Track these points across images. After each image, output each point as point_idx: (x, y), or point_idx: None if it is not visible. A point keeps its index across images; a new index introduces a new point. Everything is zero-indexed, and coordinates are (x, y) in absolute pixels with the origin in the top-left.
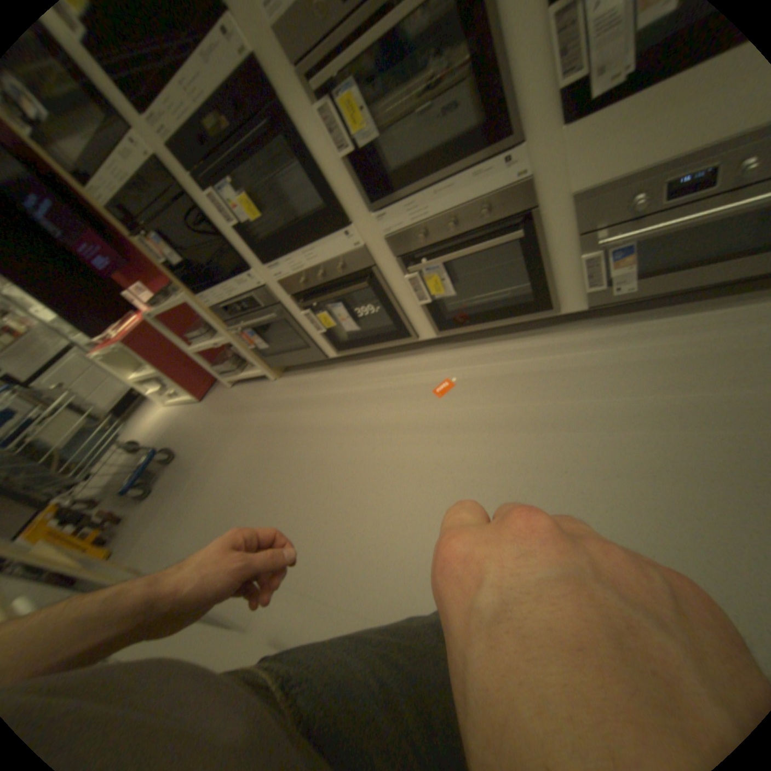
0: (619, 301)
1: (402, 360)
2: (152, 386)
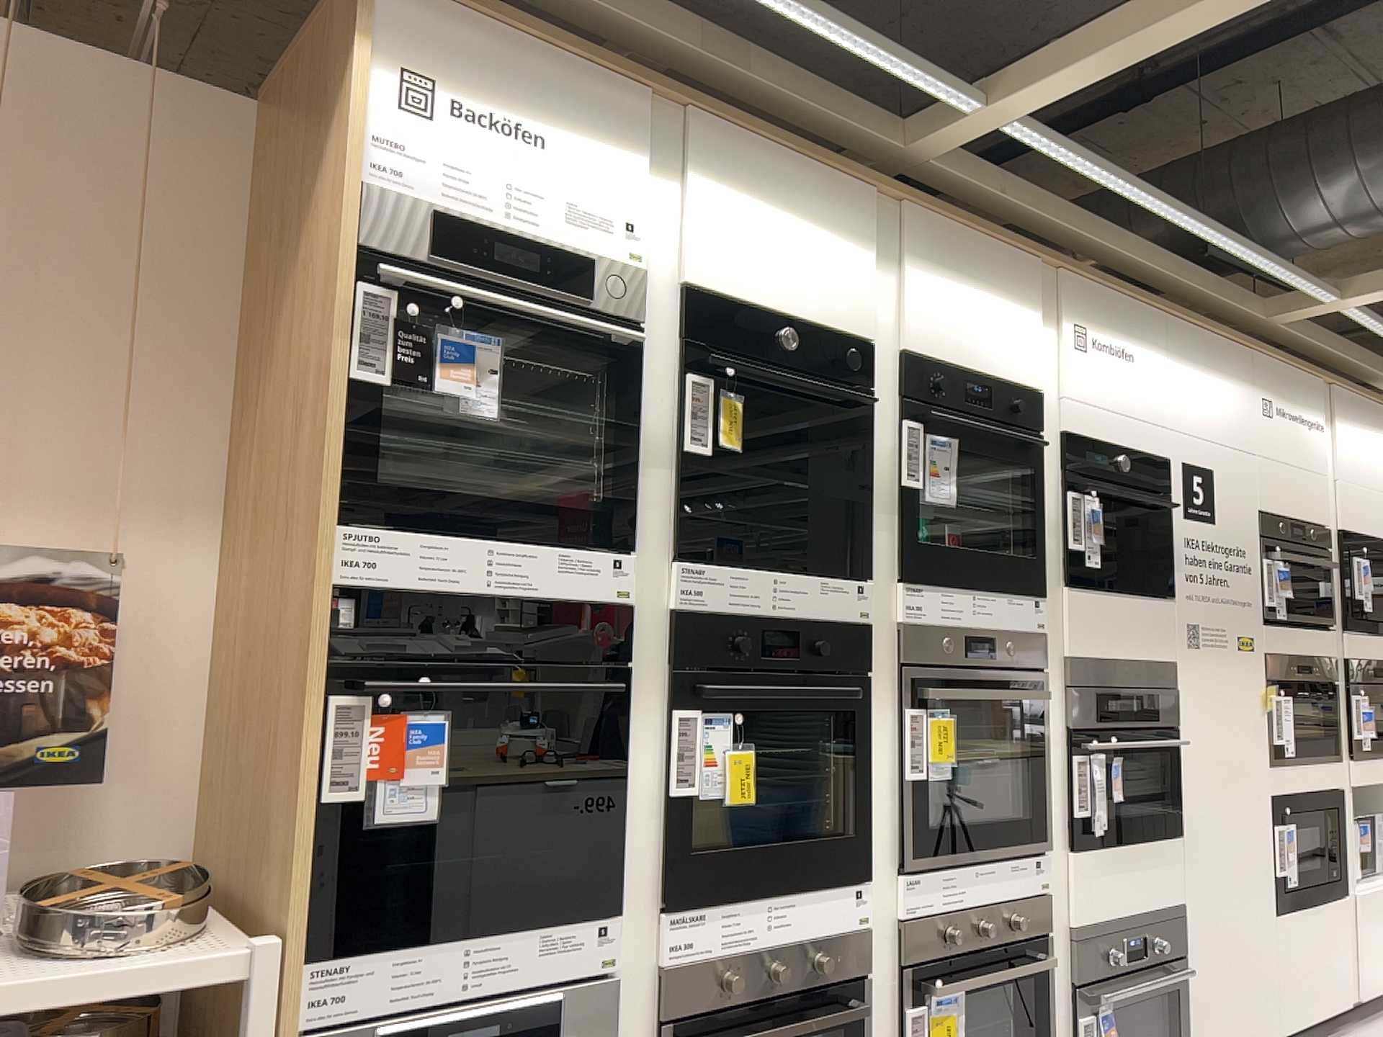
0: None
1: None
2: None
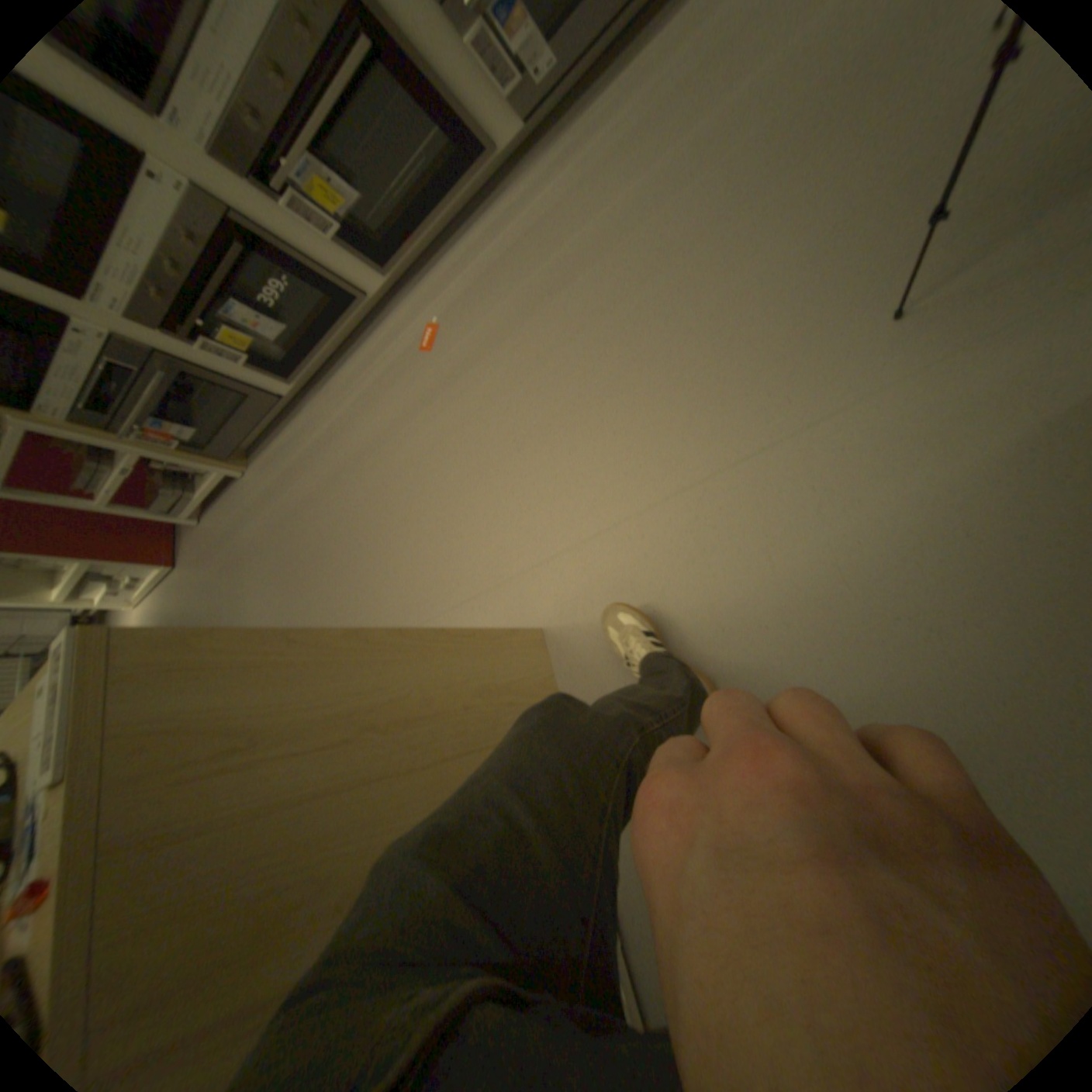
0: (553, 92)
1: (371, 341)
2: (98, 591)
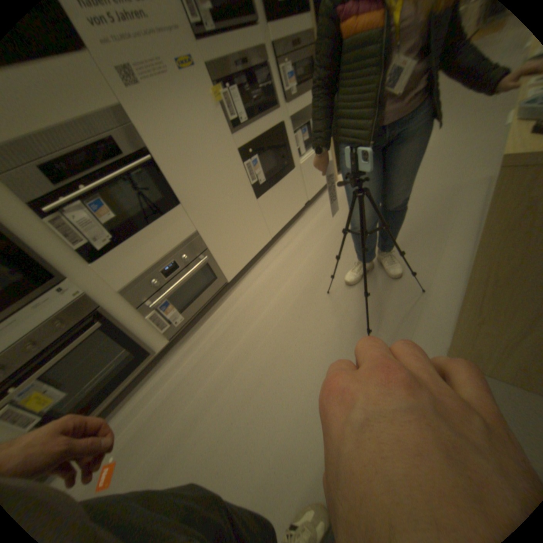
0: (181, 329)
1: None
2: None
